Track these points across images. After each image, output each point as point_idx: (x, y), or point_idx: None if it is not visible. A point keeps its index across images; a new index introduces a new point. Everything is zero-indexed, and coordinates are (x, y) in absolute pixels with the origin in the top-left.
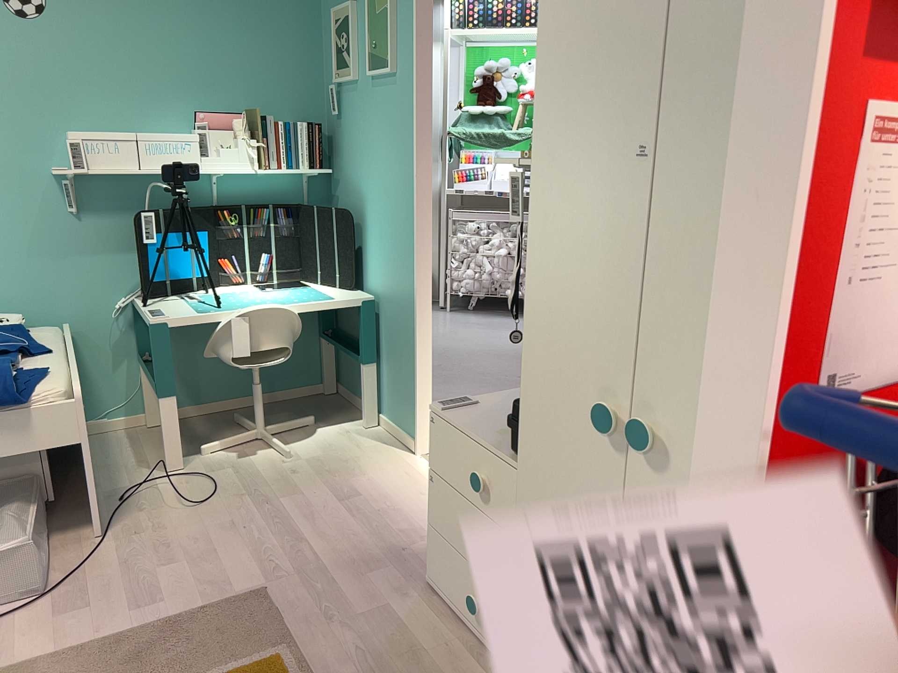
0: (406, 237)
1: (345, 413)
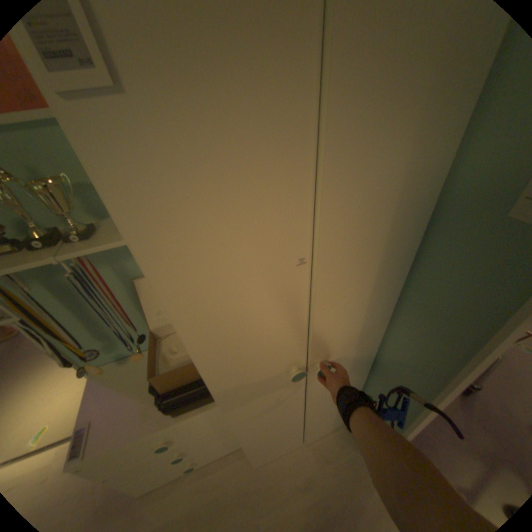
0: None
1: None
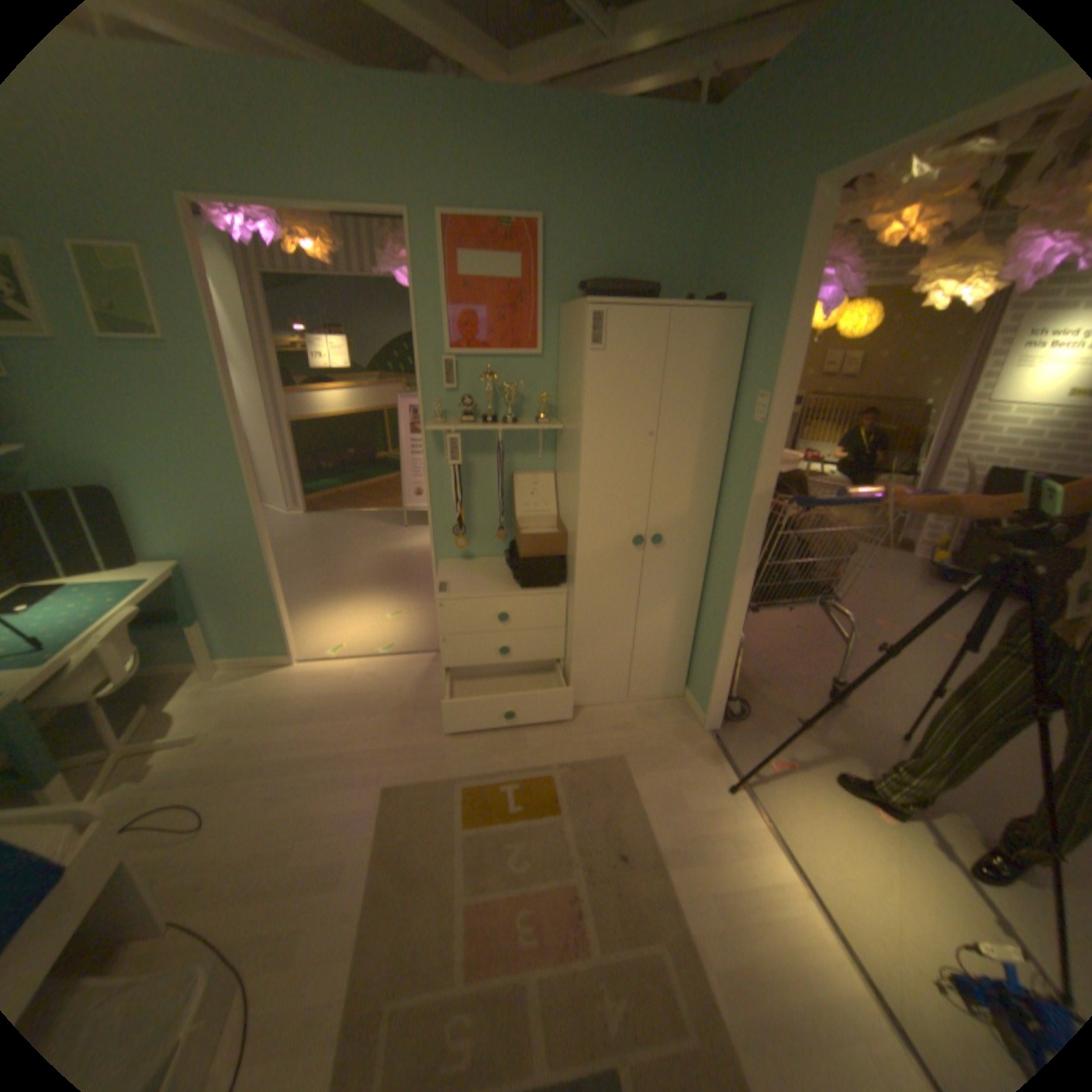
0: (228, 496)
1: (155, 685)
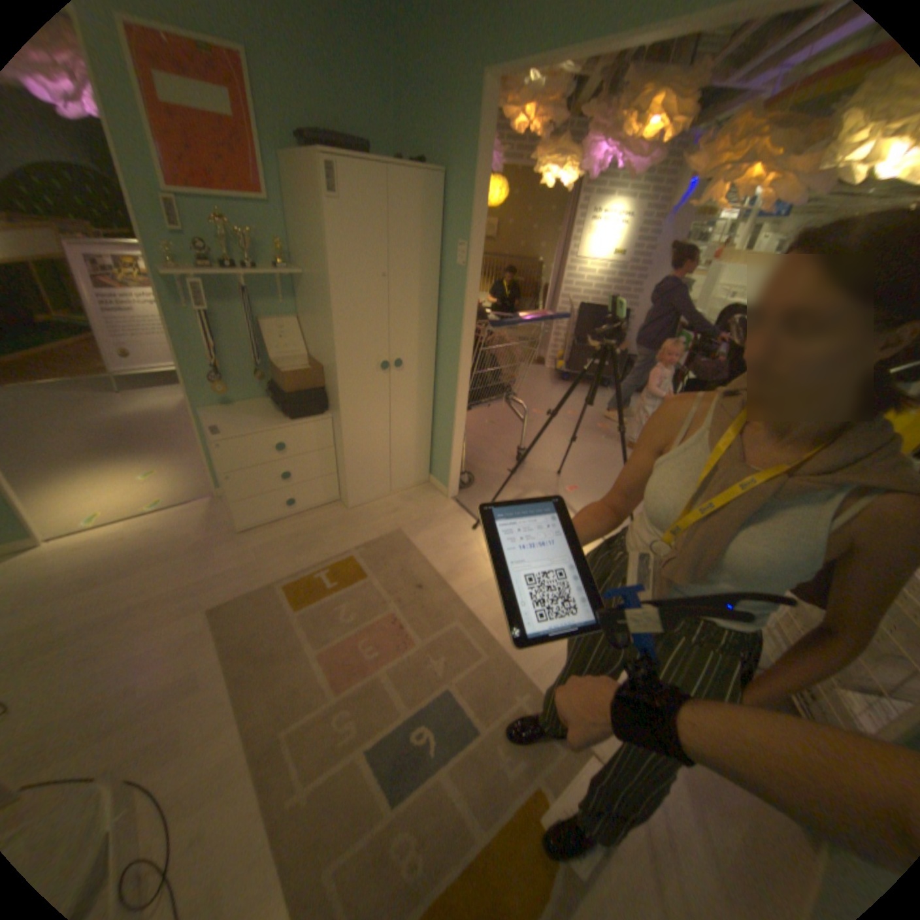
0: None
1: None
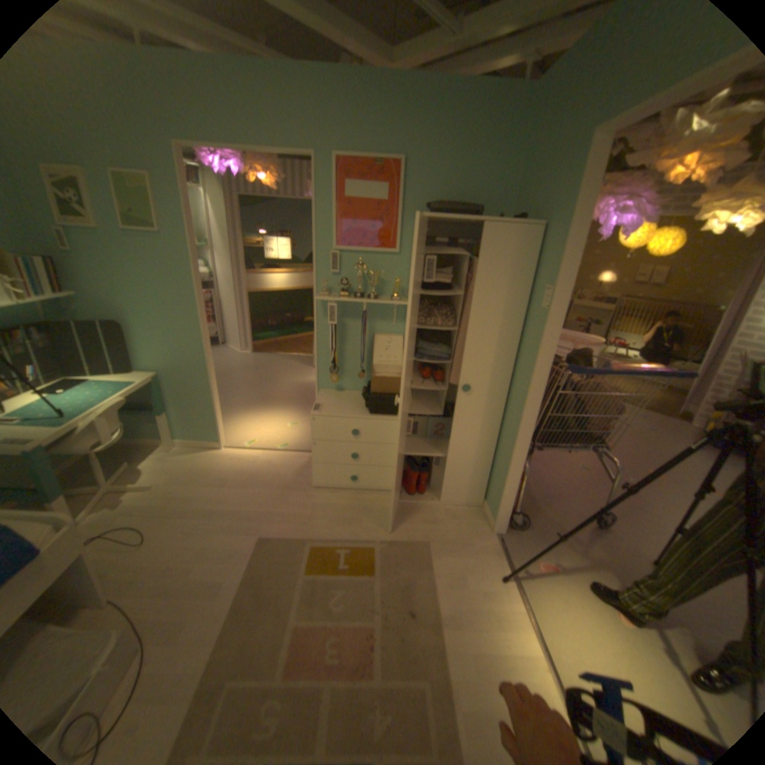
0: (190, 335)
1: (137, 451)
